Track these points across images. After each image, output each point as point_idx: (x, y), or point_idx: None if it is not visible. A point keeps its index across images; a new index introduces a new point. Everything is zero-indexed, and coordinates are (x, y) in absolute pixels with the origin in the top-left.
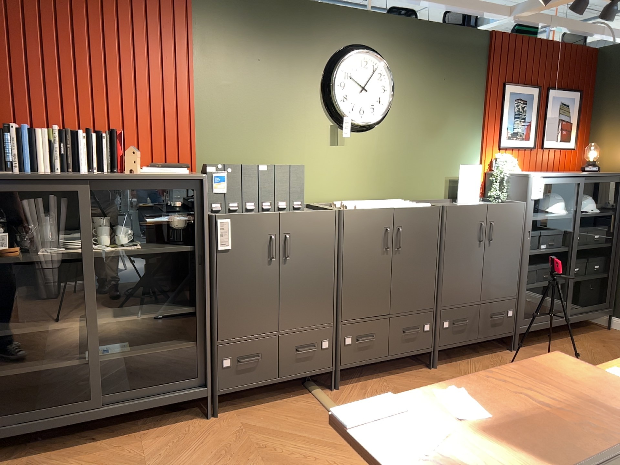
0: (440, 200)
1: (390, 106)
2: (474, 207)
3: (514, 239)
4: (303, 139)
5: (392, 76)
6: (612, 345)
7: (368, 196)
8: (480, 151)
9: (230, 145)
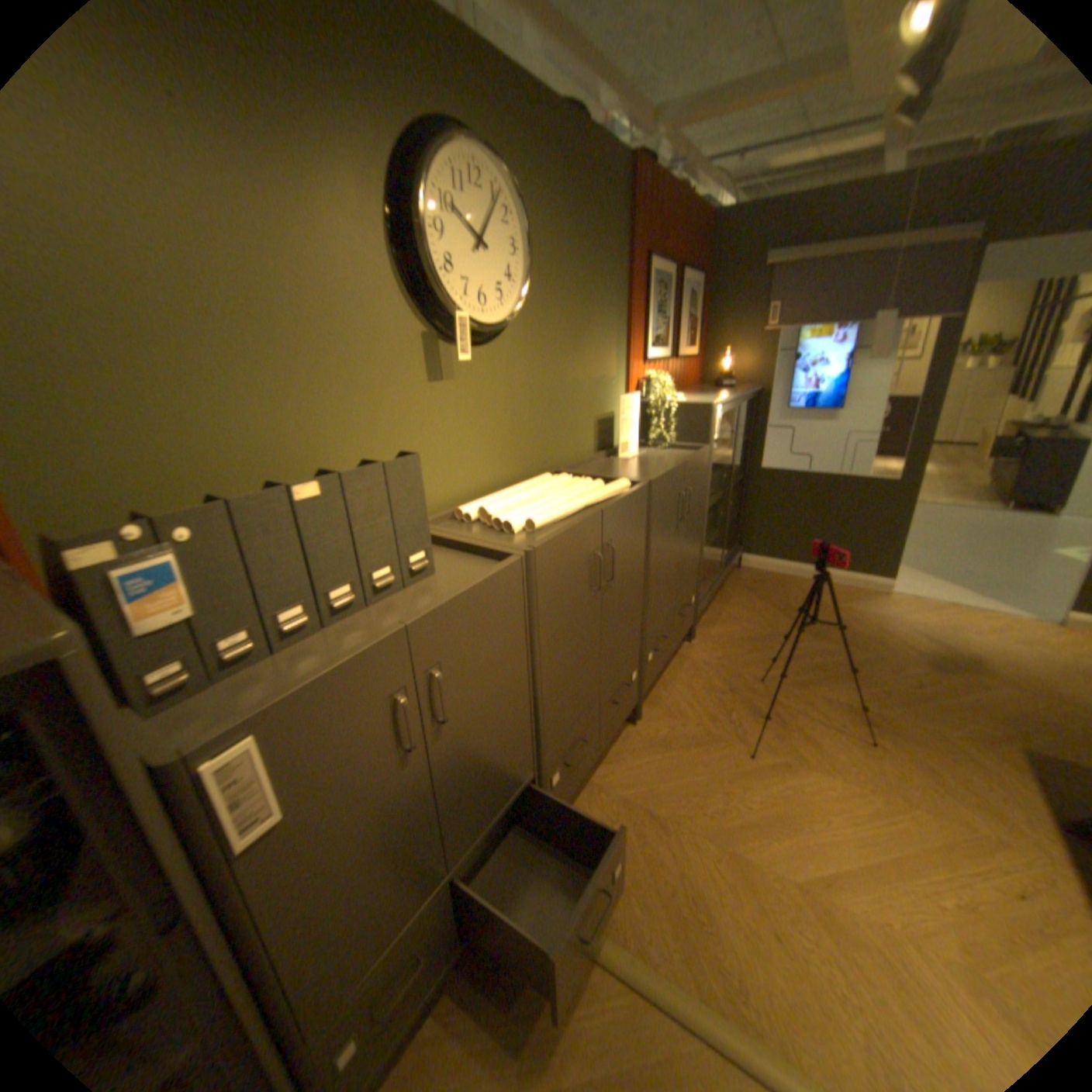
0: (592, 457)
1: (528, 285)
2: (676, 471)
3: (700, 501)
4: (367, 373)
5: (526, 214)
6: (762, 592)
7: (503, 477)
8: (625, 368)
9: (140, 416)
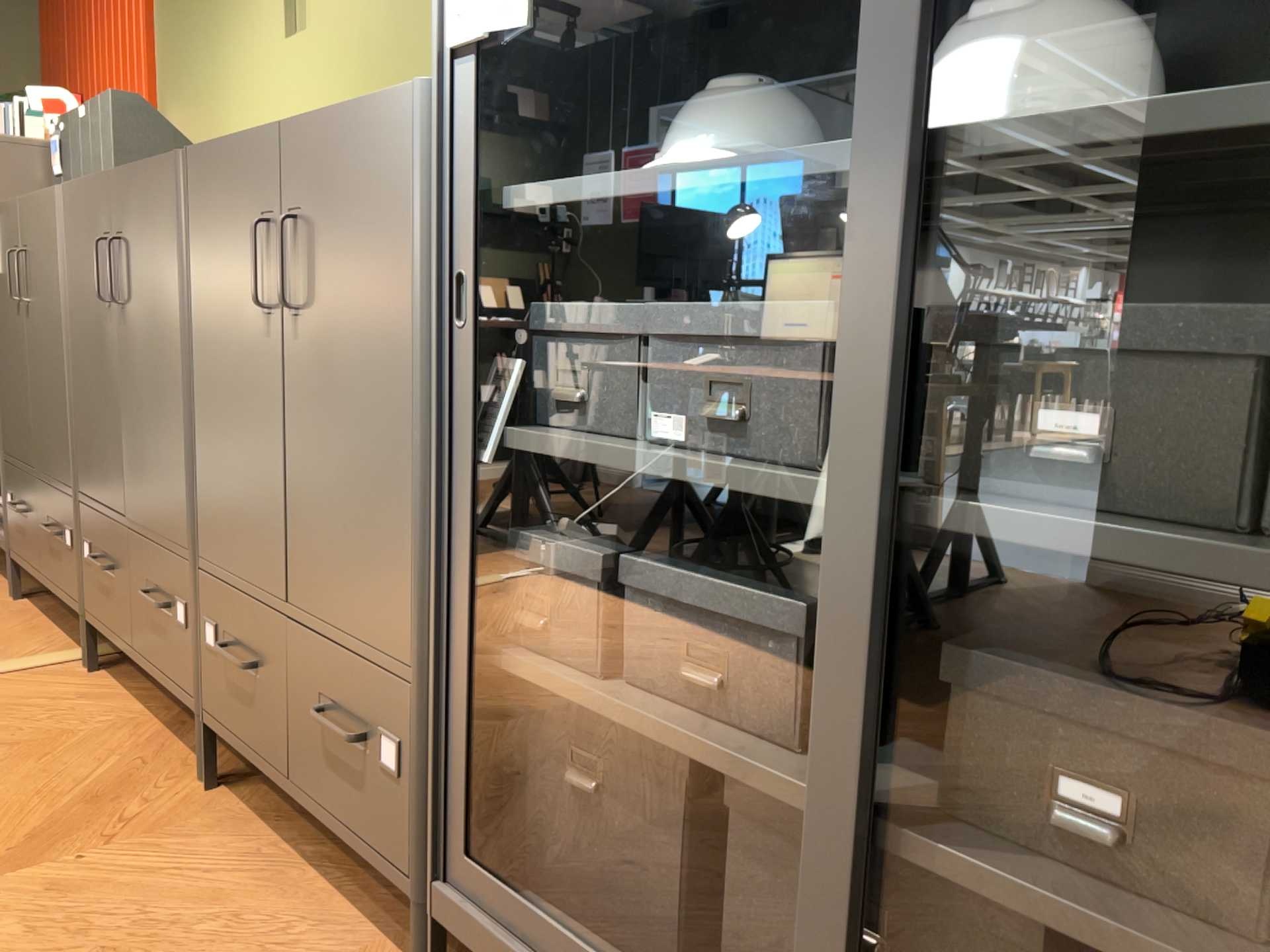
0: None
1: None
2: (245, 145)
3: (378, 311)
4: (251, 43)
5: None
6: None
7: None
8: None
9: (183, 92)
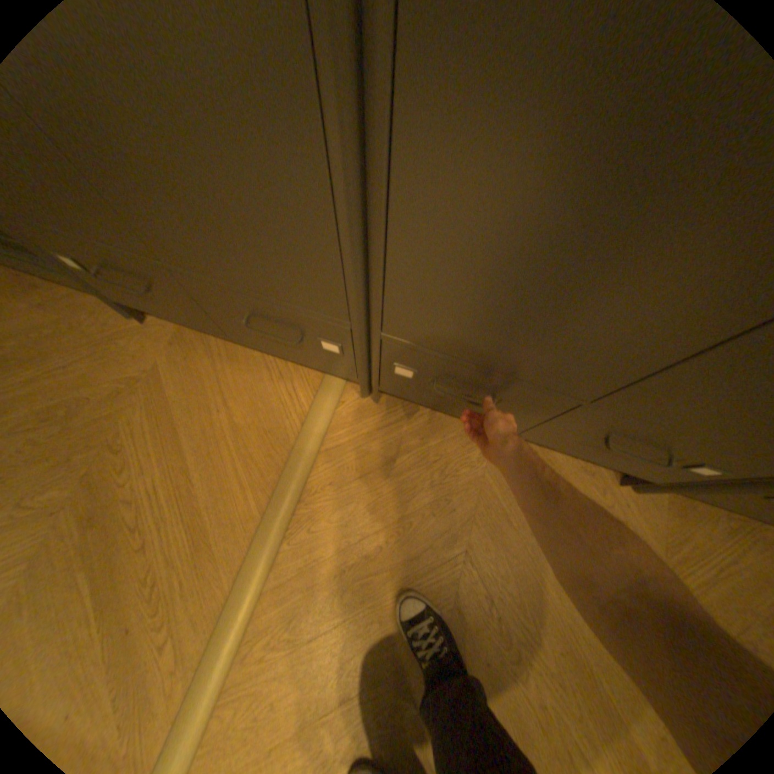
0: None
1: None
2: None
3: None
4: None
5: None
6: None
7: None
8: None
9: None
